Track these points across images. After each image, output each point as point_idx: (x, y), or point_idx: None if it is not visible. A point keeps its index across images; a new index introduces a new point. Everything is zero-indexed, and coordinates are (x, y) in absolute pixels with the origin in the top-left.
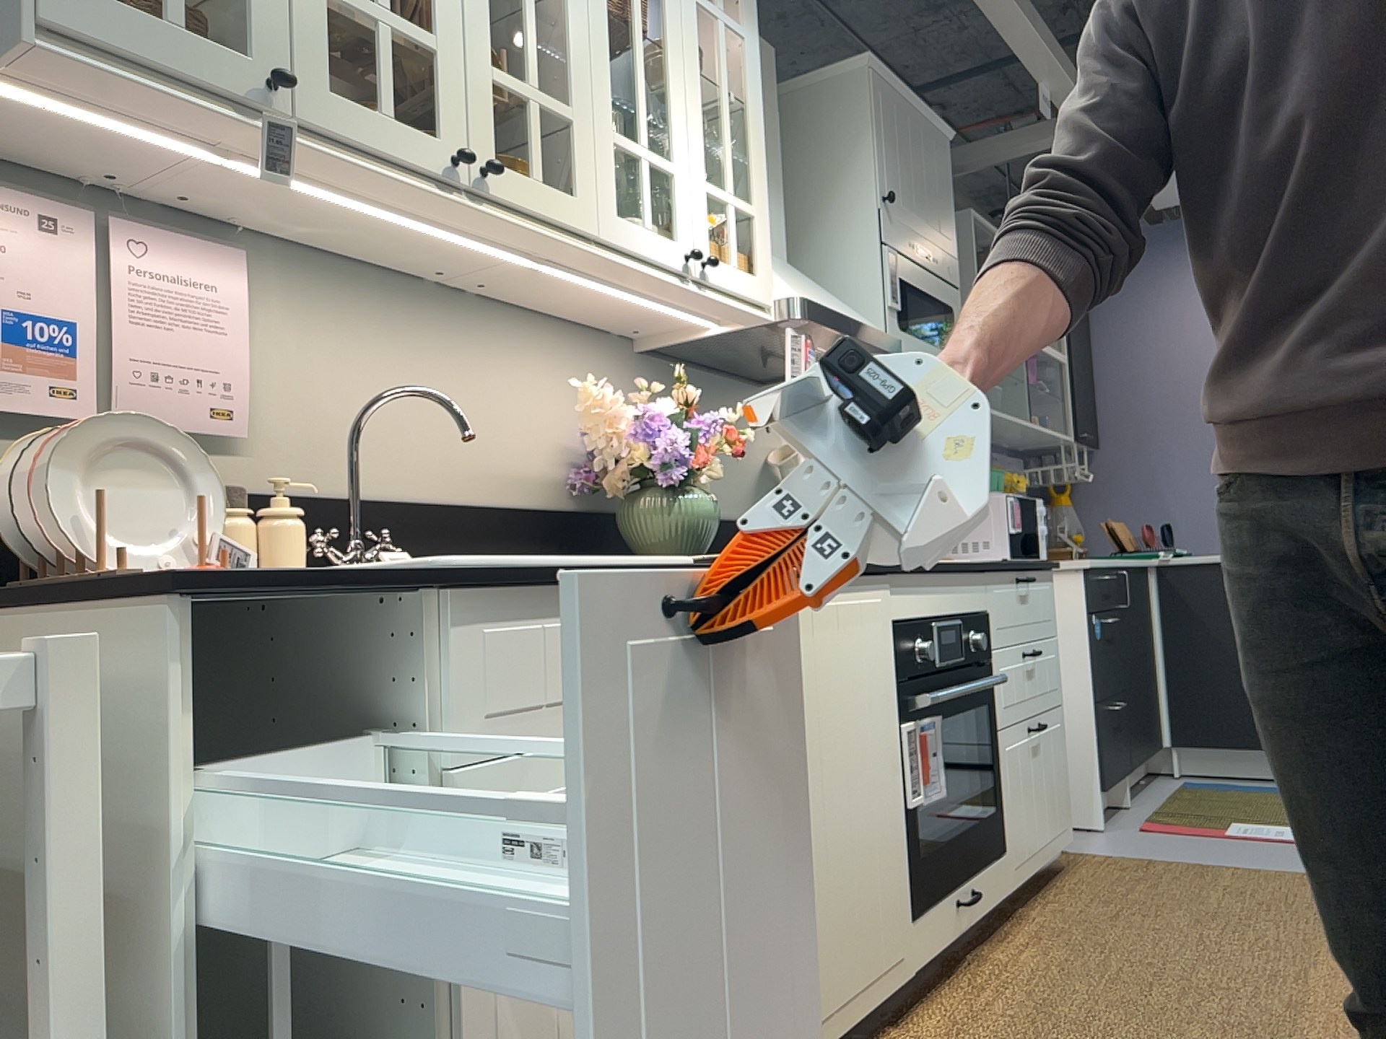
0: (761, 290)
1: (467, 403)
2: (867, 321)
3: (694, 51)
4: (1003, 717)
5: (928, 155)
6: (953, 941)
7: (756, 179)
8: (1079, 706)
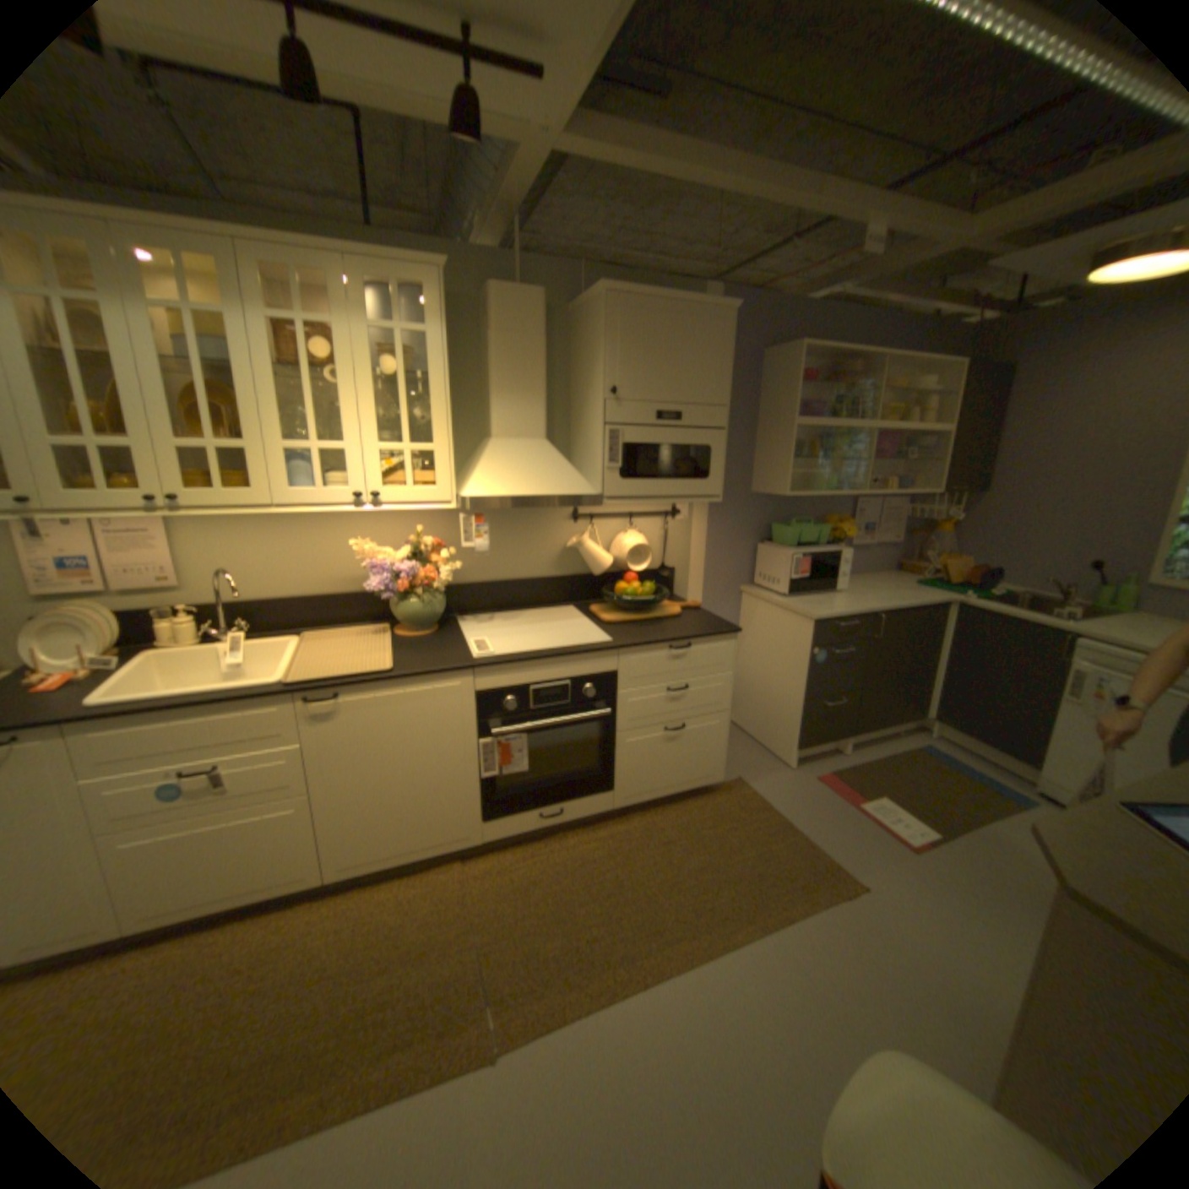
0: (438, 496)
1: (313, 550)
2: (570, 485)
3: (365, 363)
4: (624, 726)
5: (689, 334)
6: (532, 831)
7: (436, 427)
8: (796, 699)
